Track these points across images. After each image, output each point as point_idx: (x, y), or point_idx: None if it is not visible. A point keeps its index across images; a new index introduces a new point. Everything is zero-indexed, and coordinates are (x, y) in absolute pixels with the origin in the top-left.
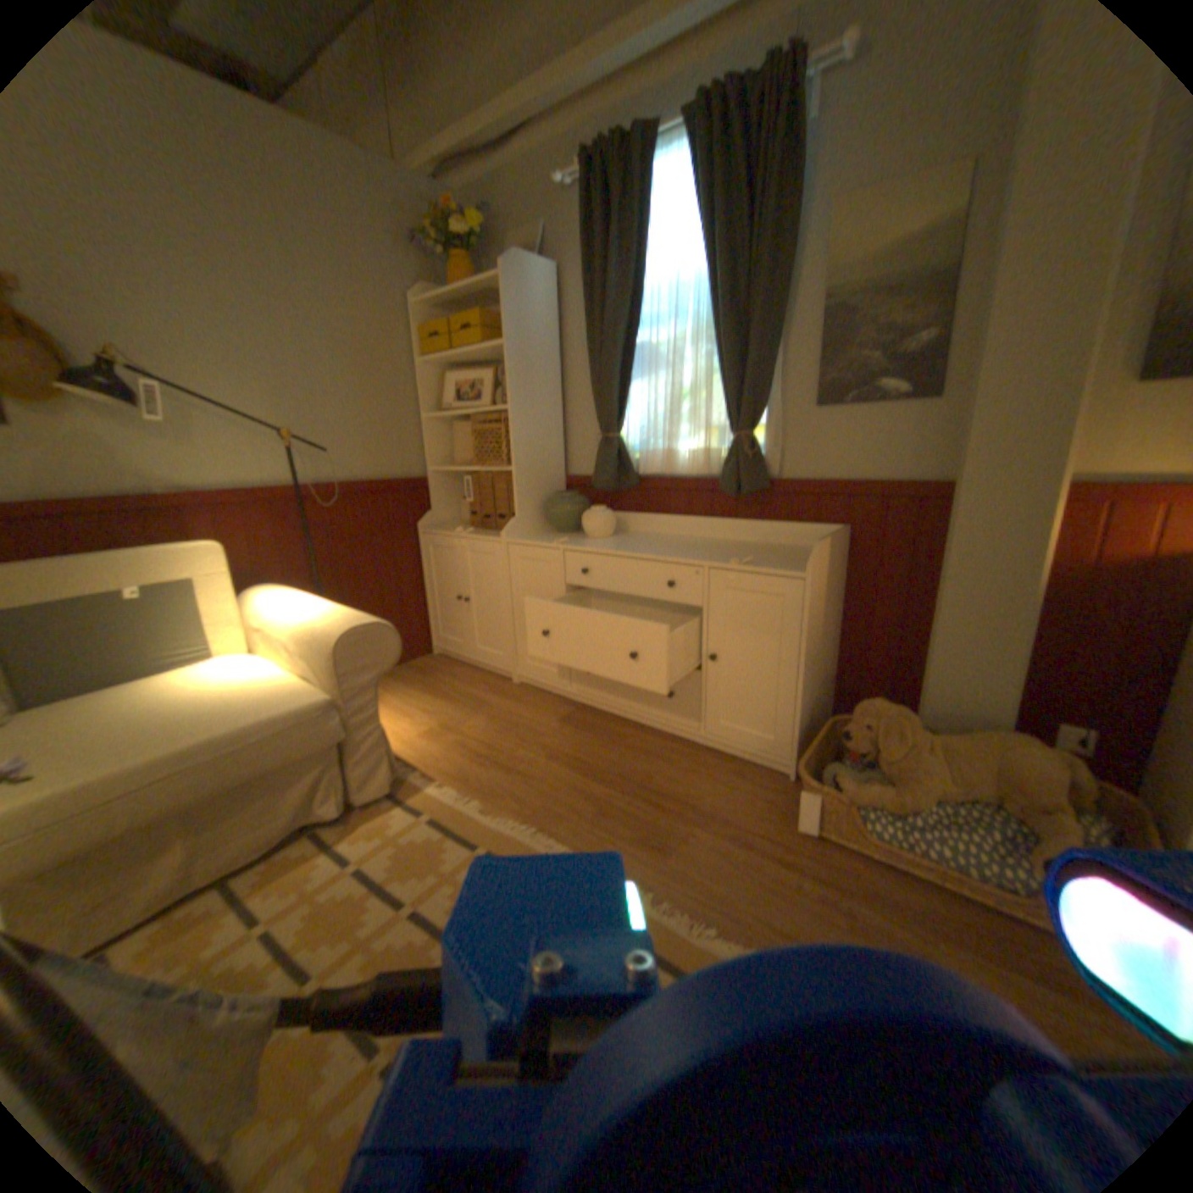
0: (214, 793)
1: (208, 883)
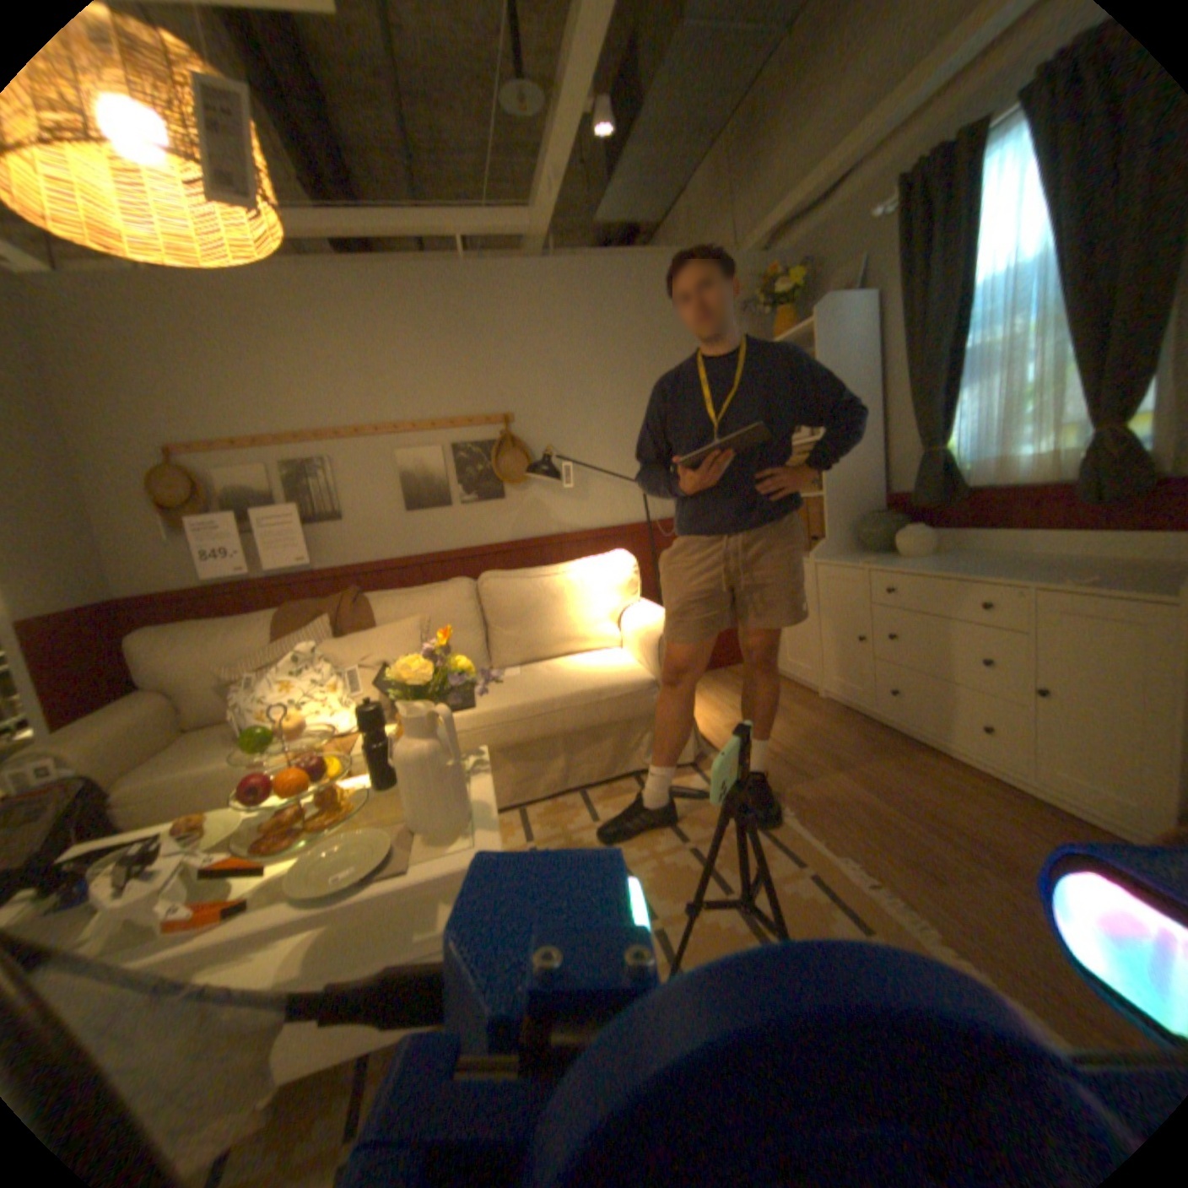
0: (581, 727)
1: (575, 787)
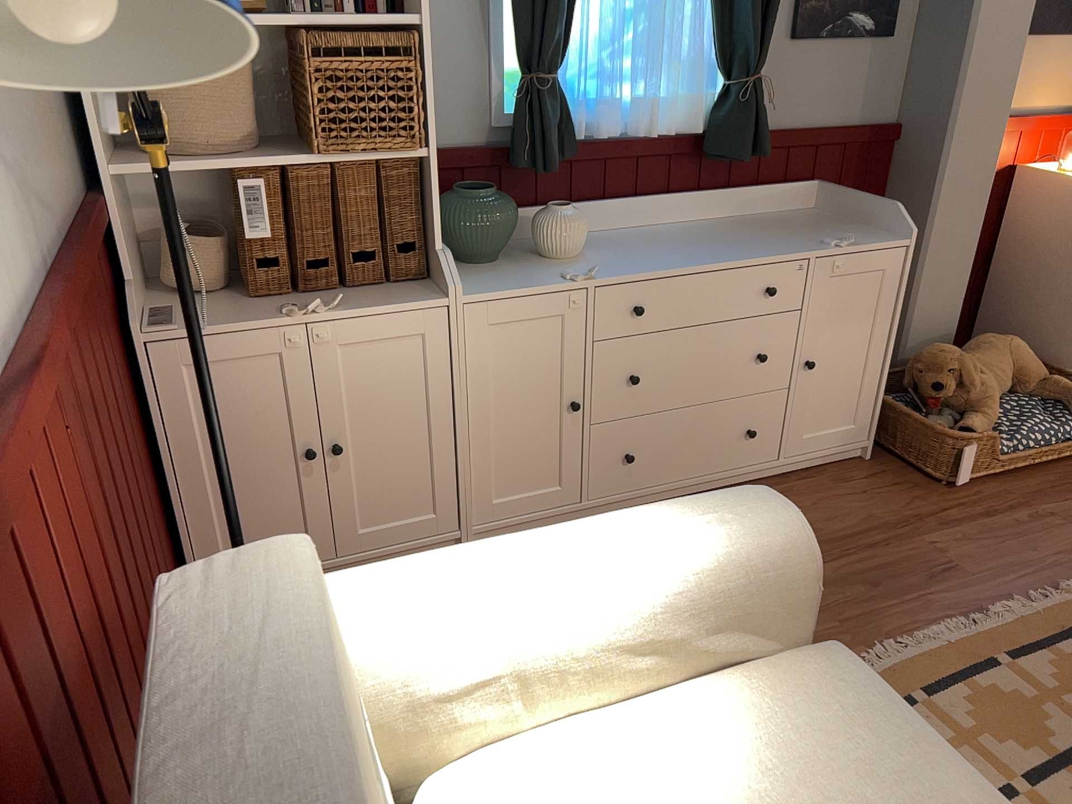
0: None
1: None
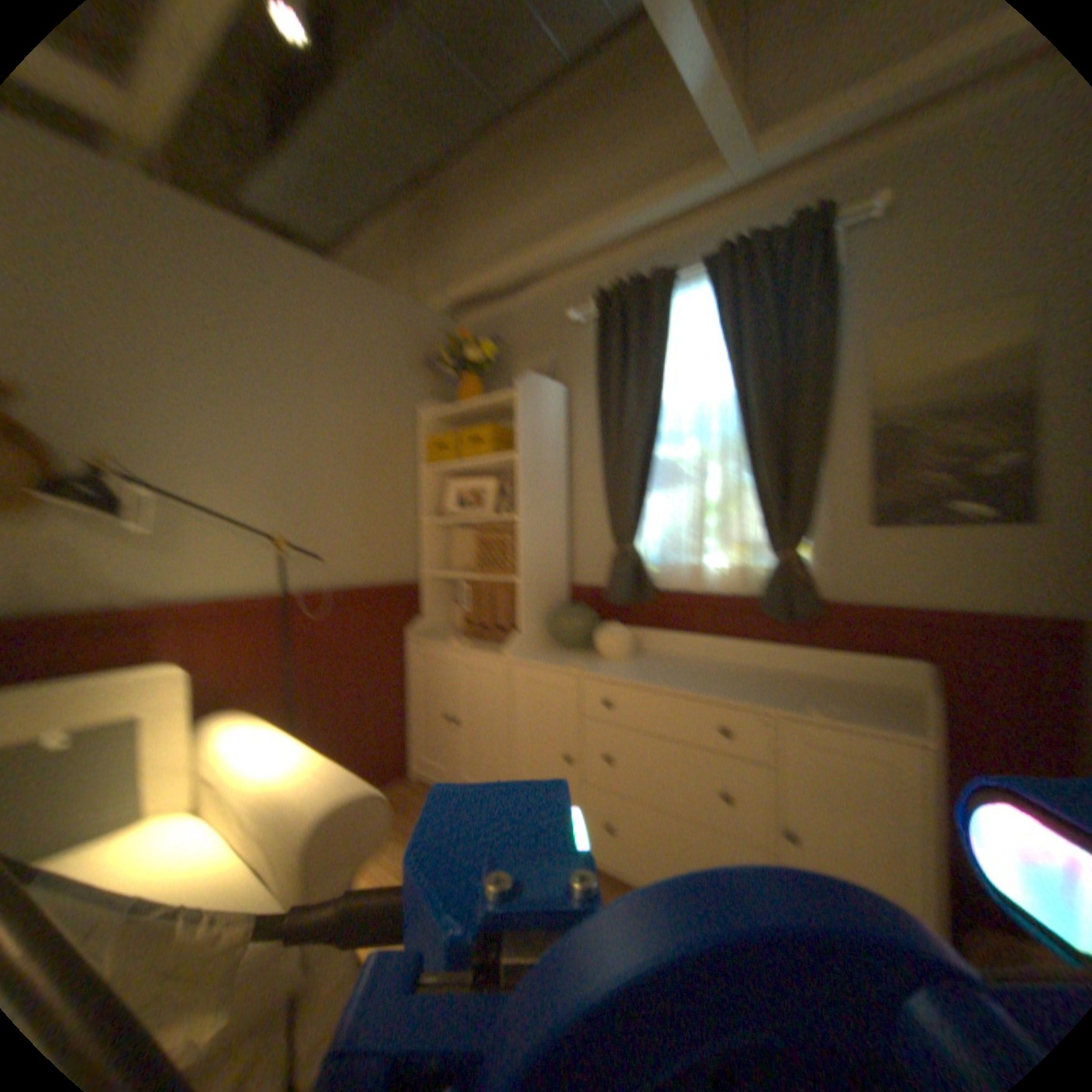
0: None
1: None
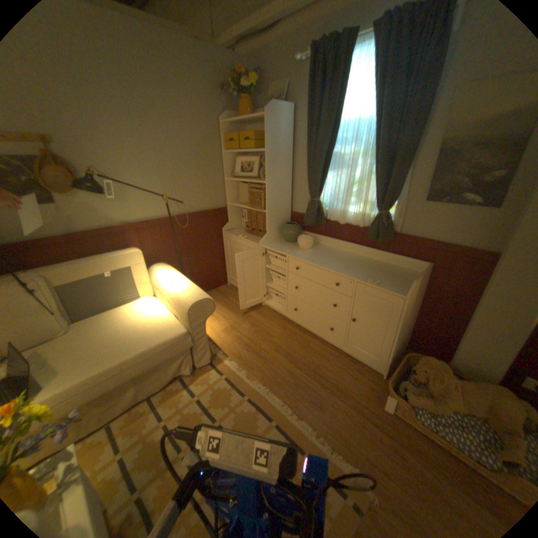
0: (143, 372)
1: (142, 399)
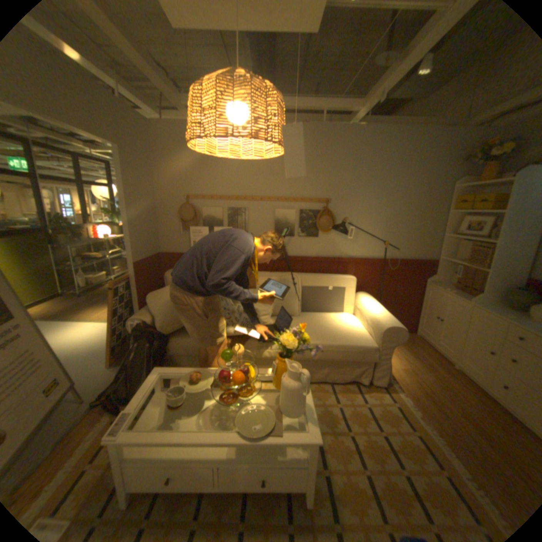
0: (339, 360)
1: (329, 383)
